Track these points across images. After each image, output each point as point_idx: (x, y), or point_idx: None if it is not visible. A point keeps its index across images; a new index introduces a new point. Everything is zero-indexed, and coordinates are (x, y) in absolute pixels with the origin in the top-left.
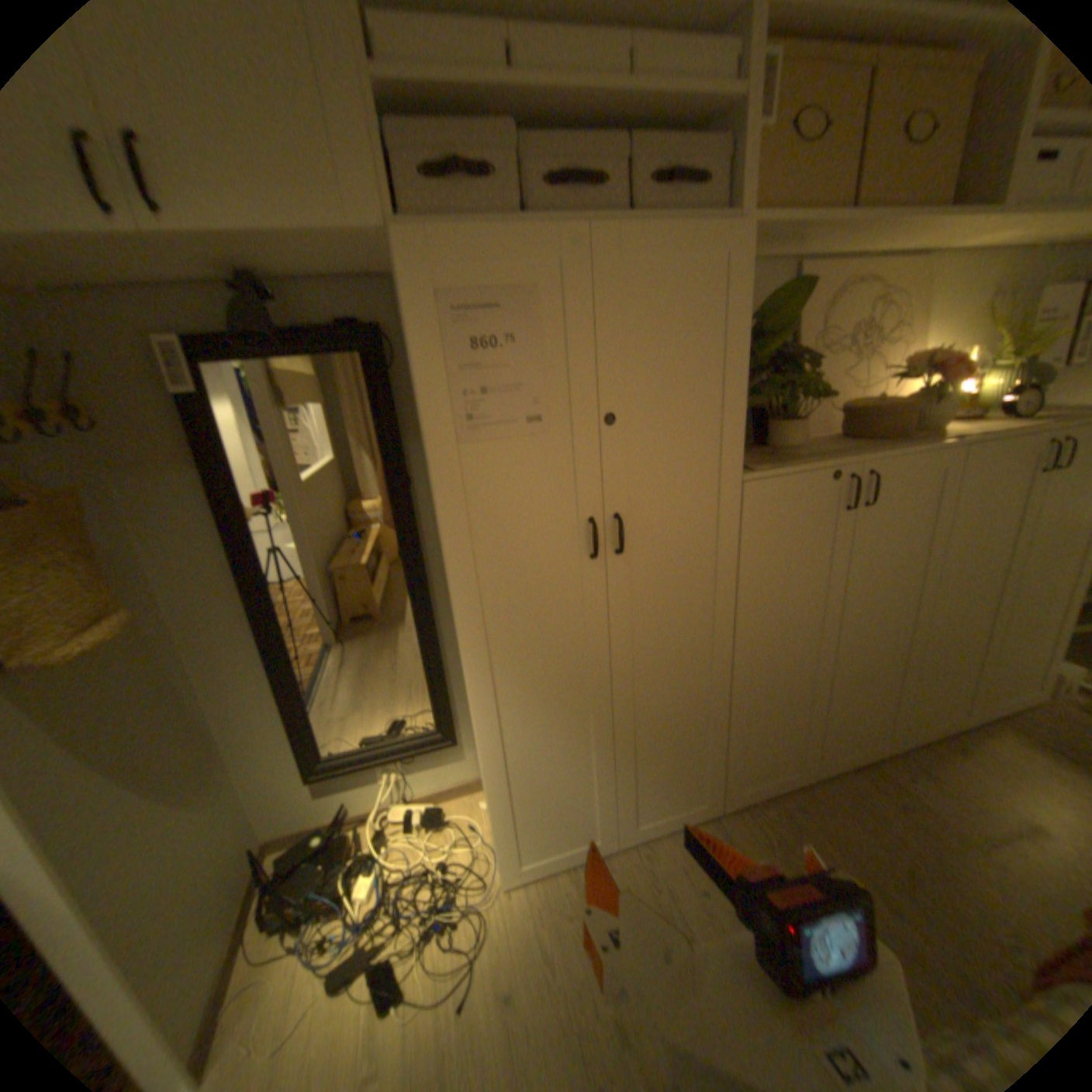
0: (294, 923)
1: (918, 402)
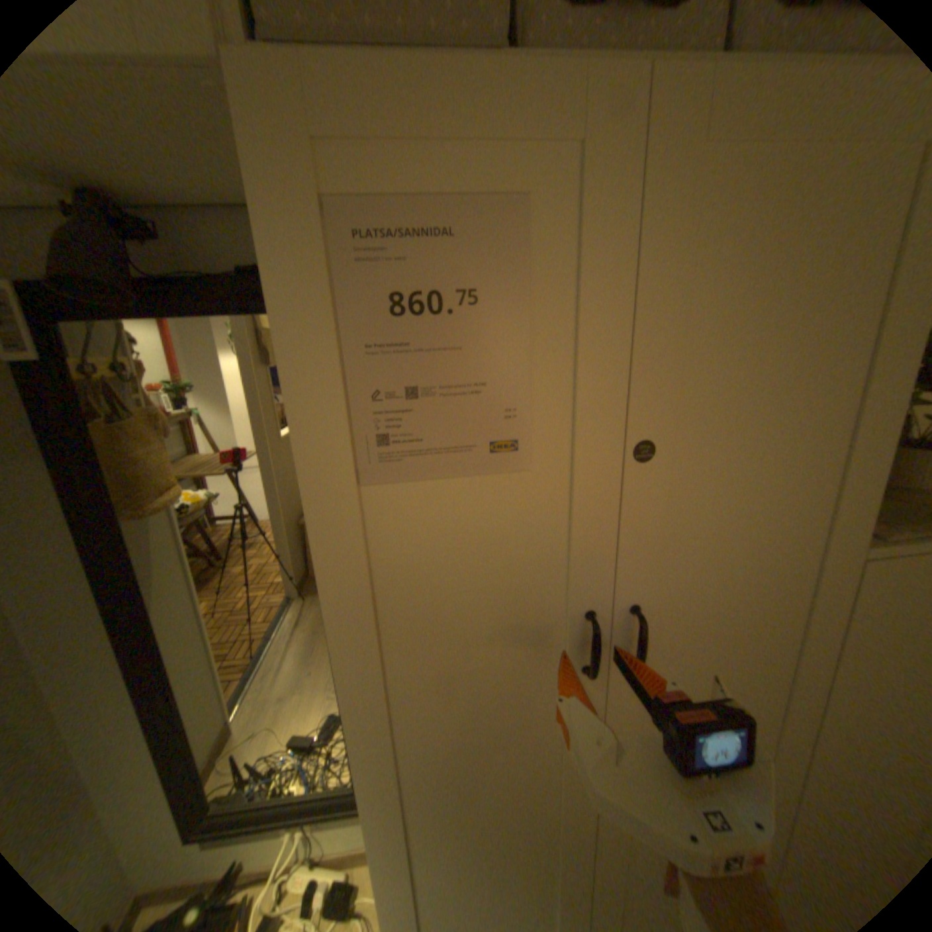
0: None
1: None
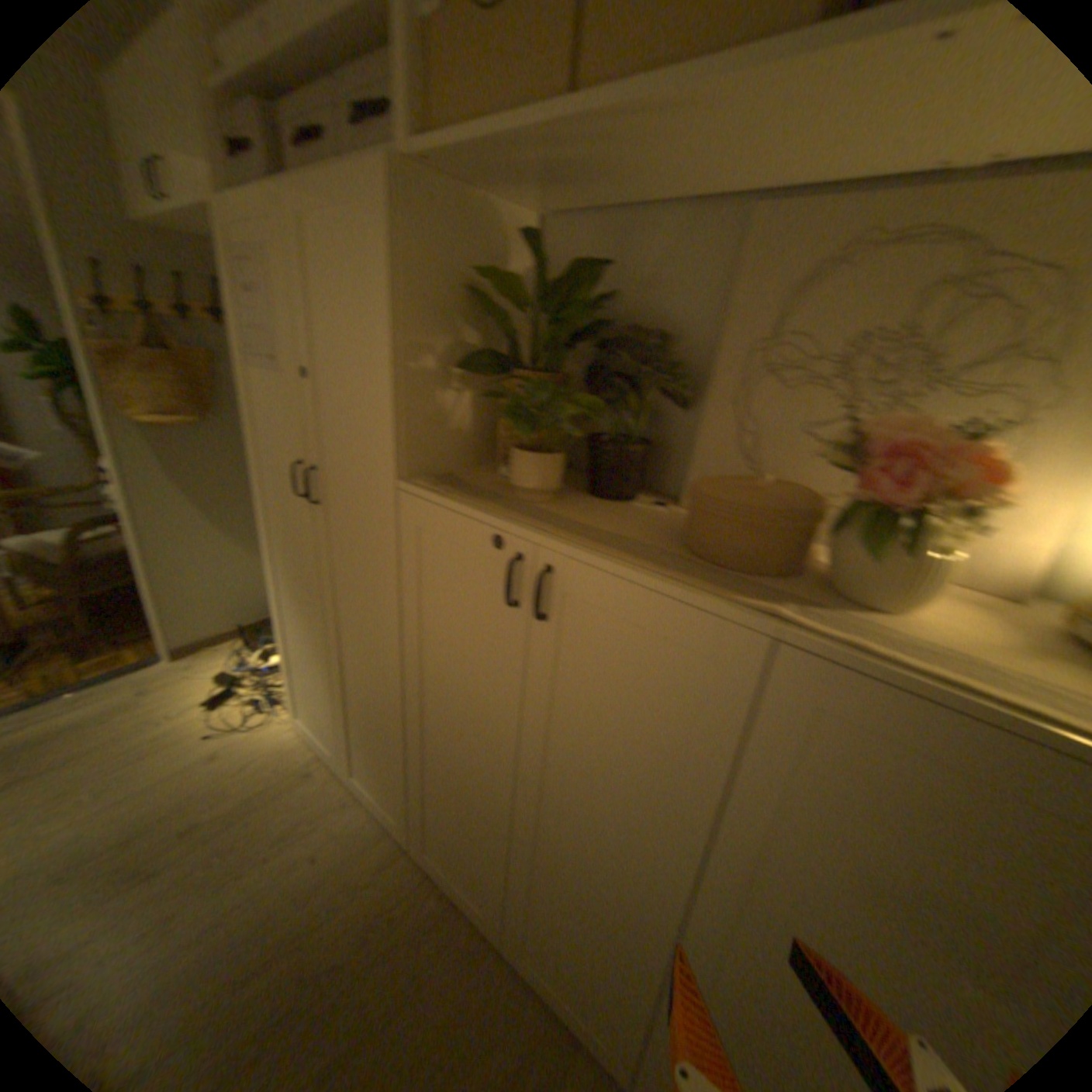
0: (246, 645)
1: (785, 507)
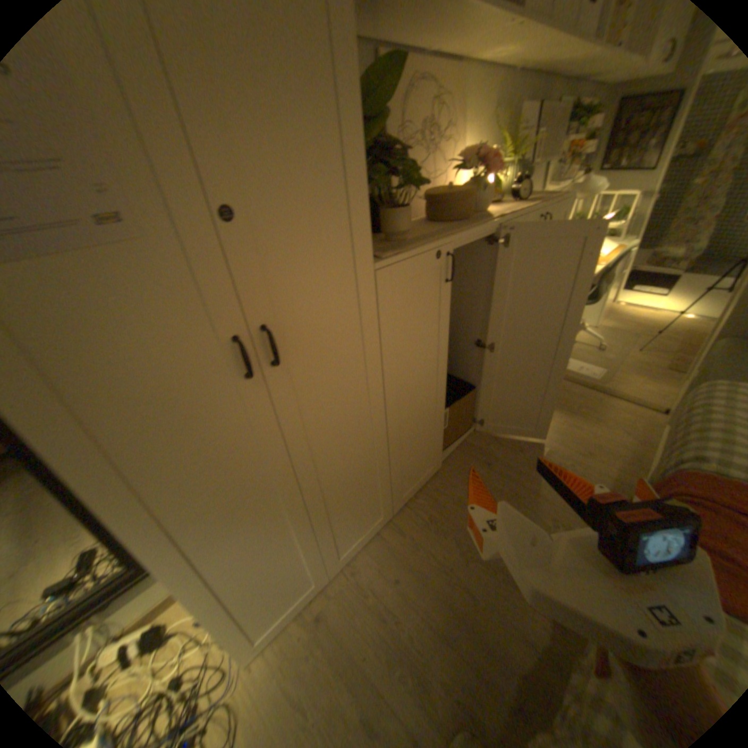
0: None
1: (473, 188)
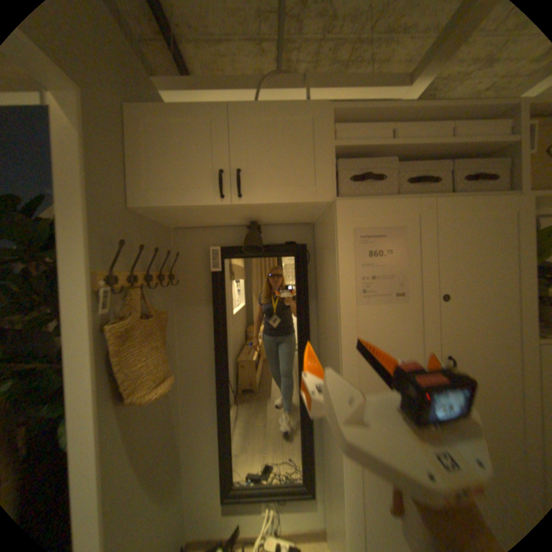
0: None
1: None
